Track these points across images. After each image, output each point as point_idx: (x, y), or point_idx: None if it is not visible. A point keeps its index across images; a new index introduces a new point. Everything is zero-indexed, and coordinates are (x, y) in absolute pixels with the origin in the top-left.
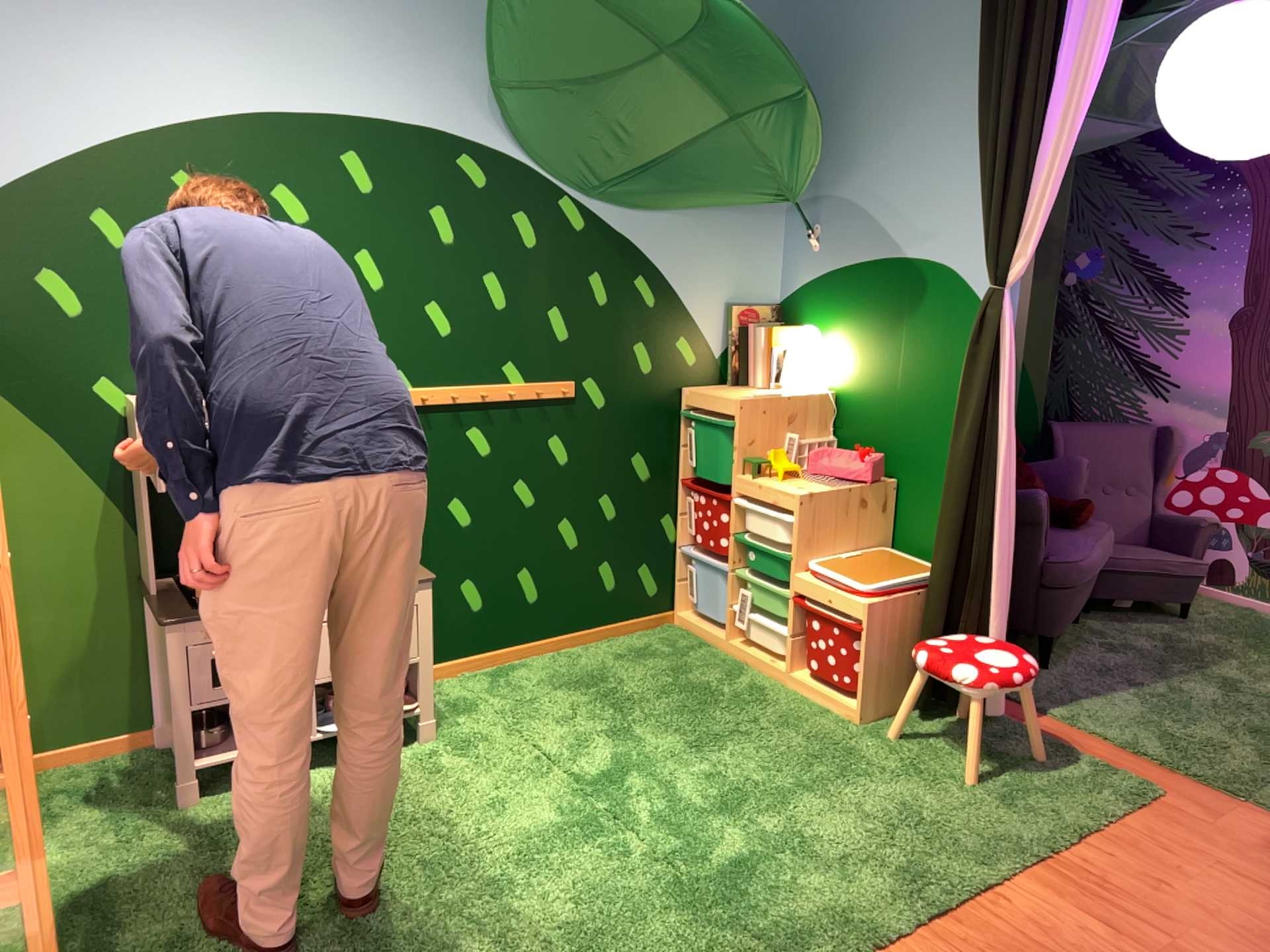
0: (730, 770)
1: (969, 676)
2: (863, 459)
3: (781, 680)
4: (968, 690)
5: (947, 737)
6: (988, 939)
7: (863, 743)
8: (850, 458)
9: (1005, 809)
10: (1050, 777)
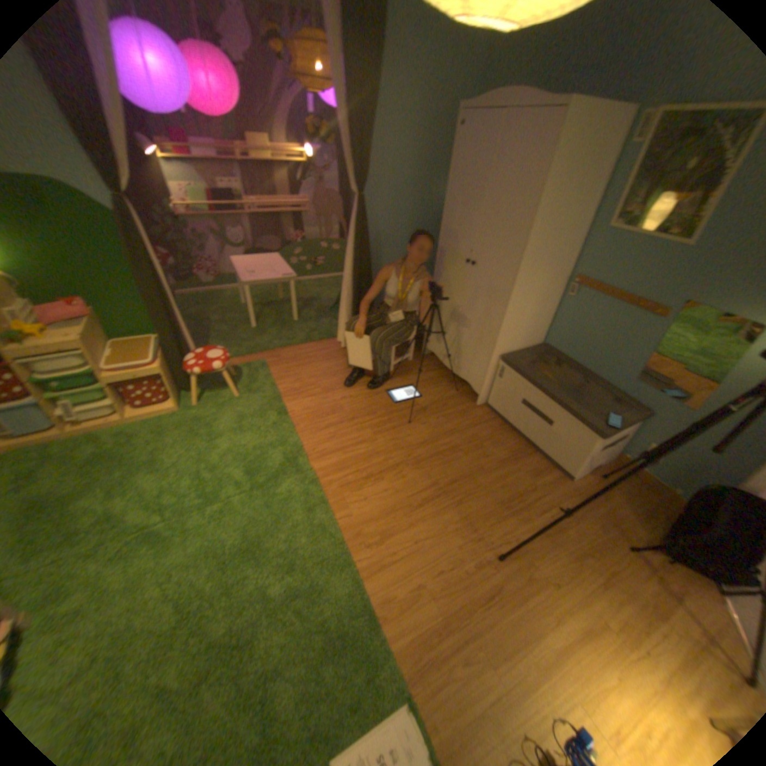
0: (180, 461)
1: (220, 365)
2: (71, 305)
3: (120, 424)
4: (222, 369)
5: (205, 391)
6: (306, 422)
7: (192, 414)
8: (63, 307)
9: (254, 394)
10: (249, 377)
